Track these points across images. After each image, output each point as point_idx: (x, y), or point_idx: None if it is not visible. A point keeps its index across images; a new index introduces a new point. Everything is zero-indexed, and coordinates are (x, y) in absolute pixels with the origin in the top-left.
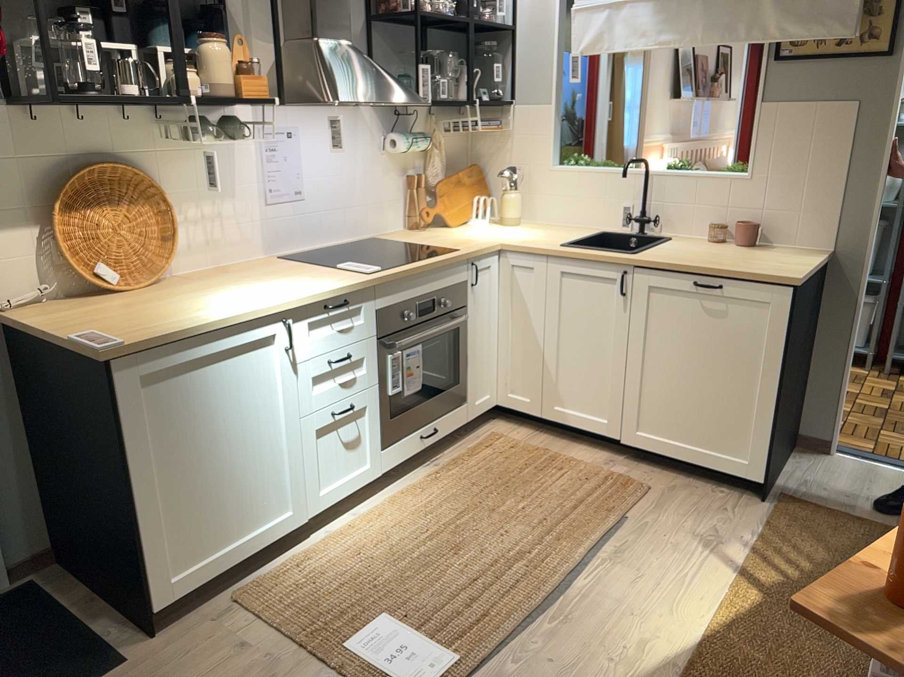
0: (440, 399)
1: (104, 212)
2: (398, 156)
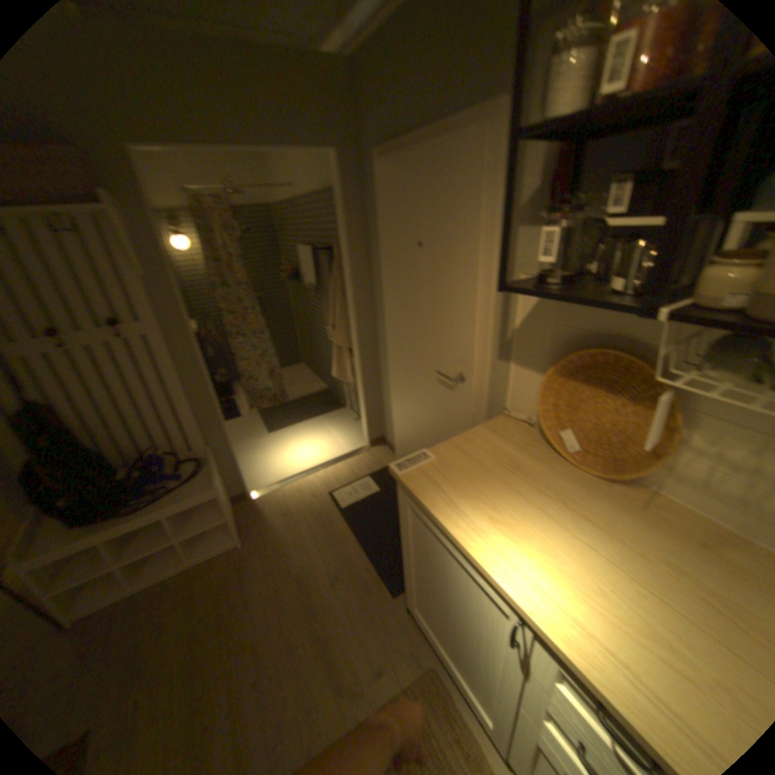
0: None
1: (598, 391)
2: None
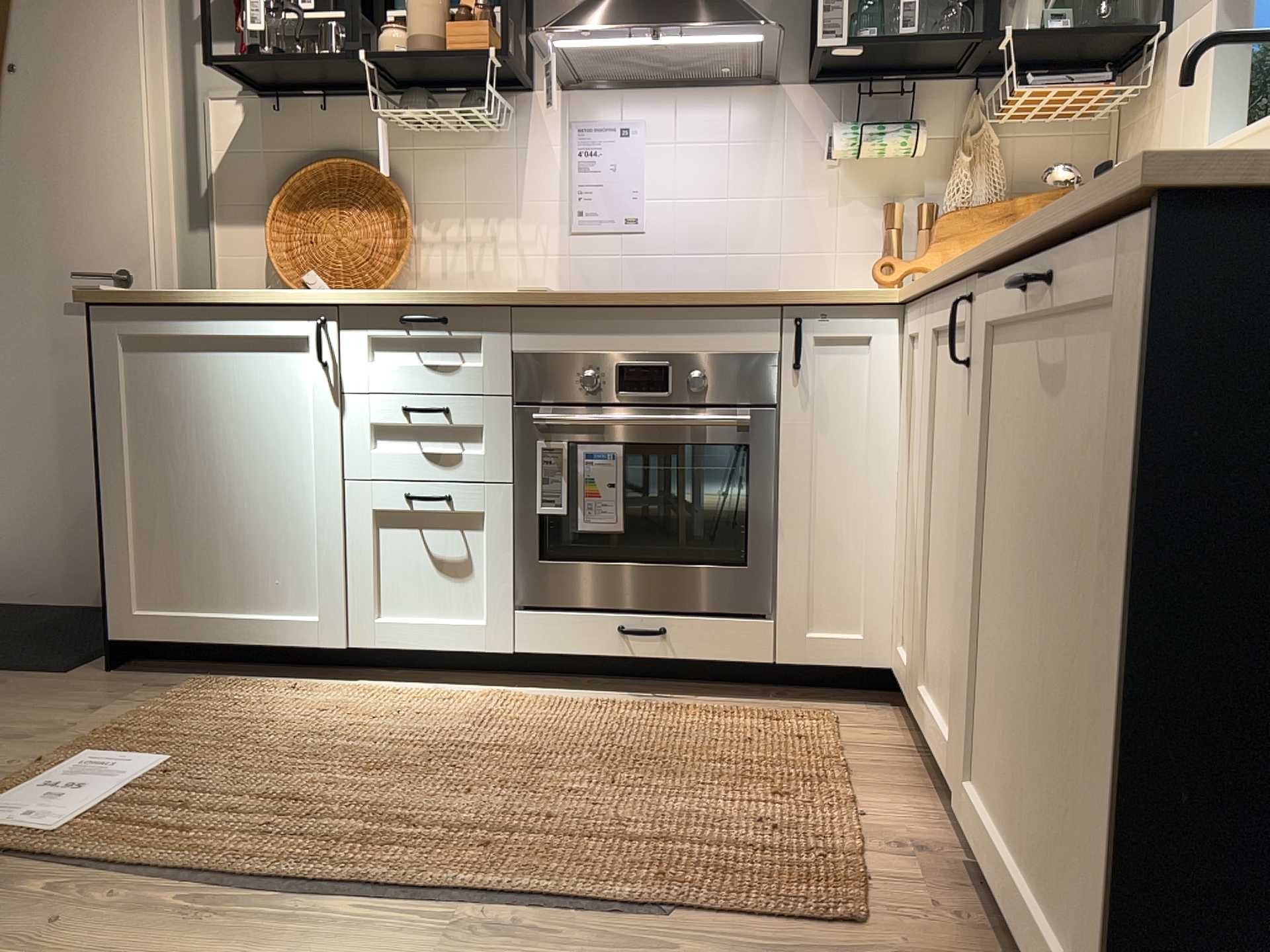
0: (683, 577)
1: (329, 214)
2: (873, 174)
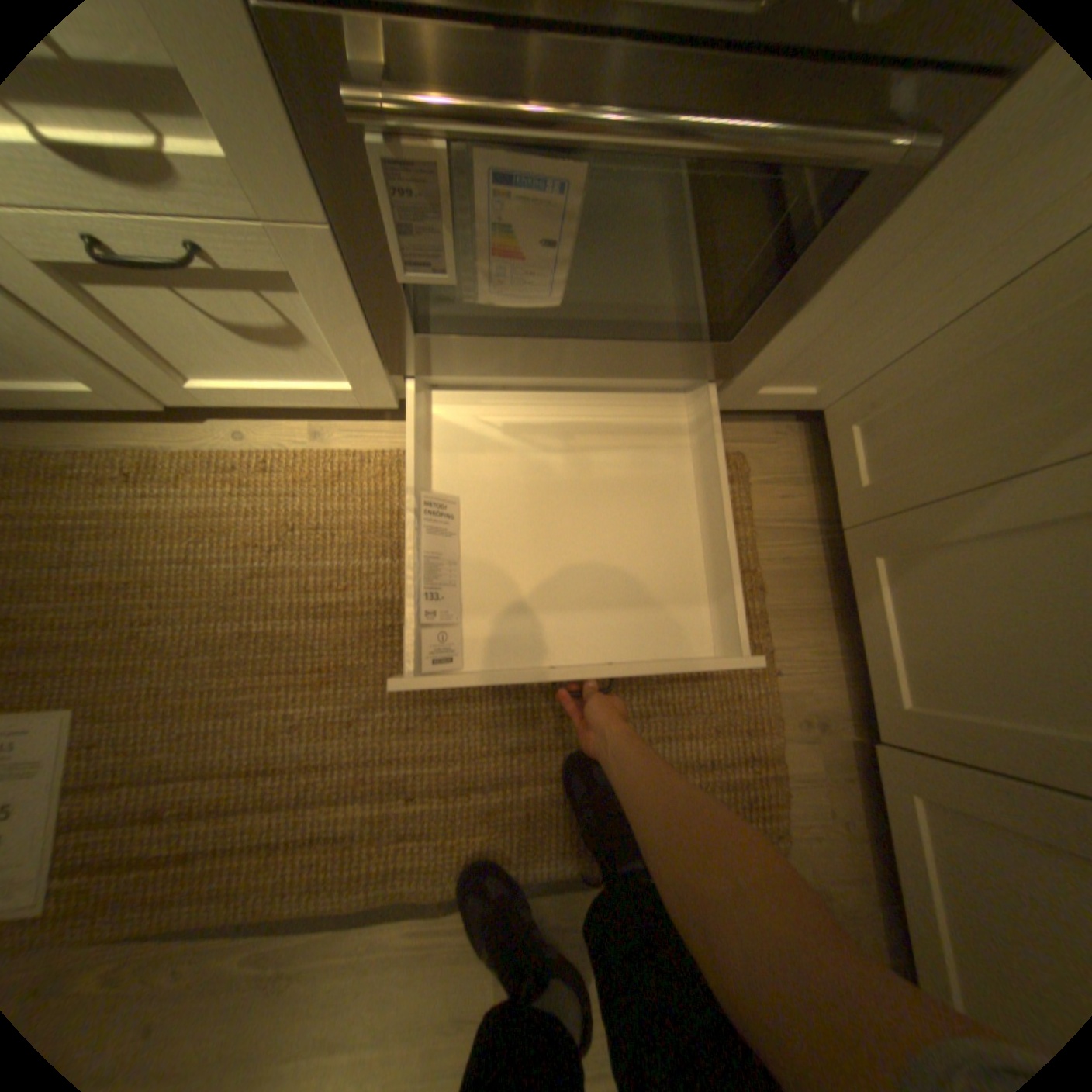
0: (634, 345)
1: None
2: None
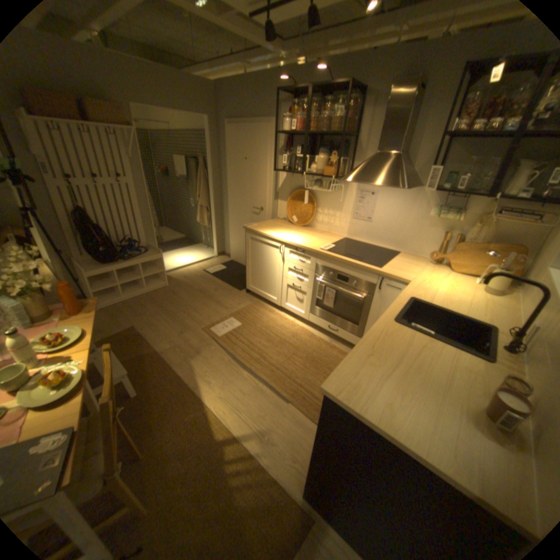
0: (343, 321)
1: (300, 203)
2: (448, 220)
